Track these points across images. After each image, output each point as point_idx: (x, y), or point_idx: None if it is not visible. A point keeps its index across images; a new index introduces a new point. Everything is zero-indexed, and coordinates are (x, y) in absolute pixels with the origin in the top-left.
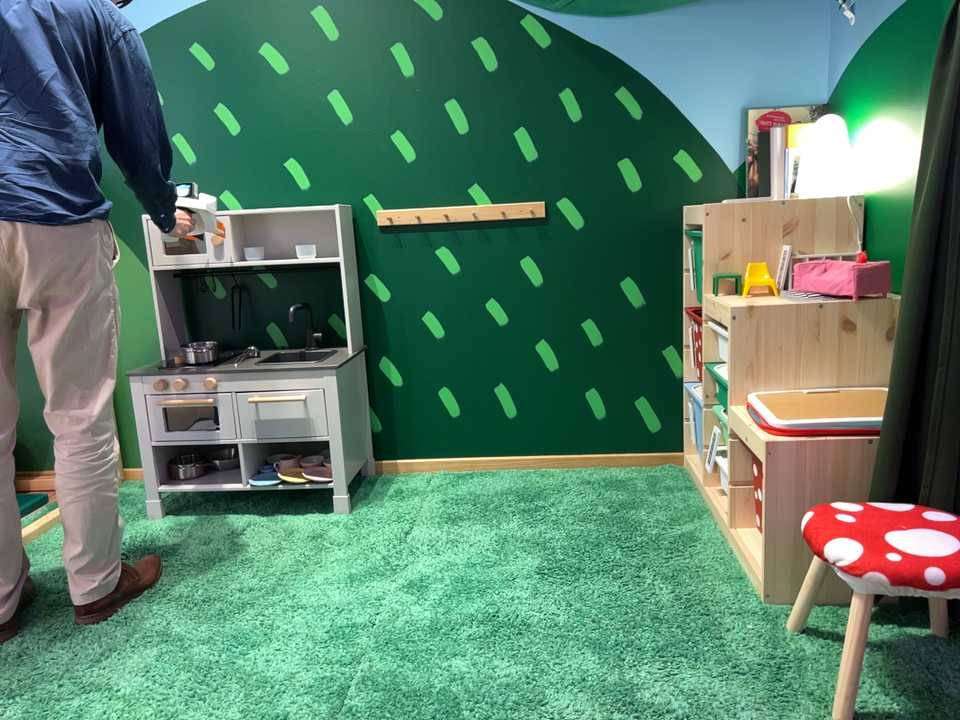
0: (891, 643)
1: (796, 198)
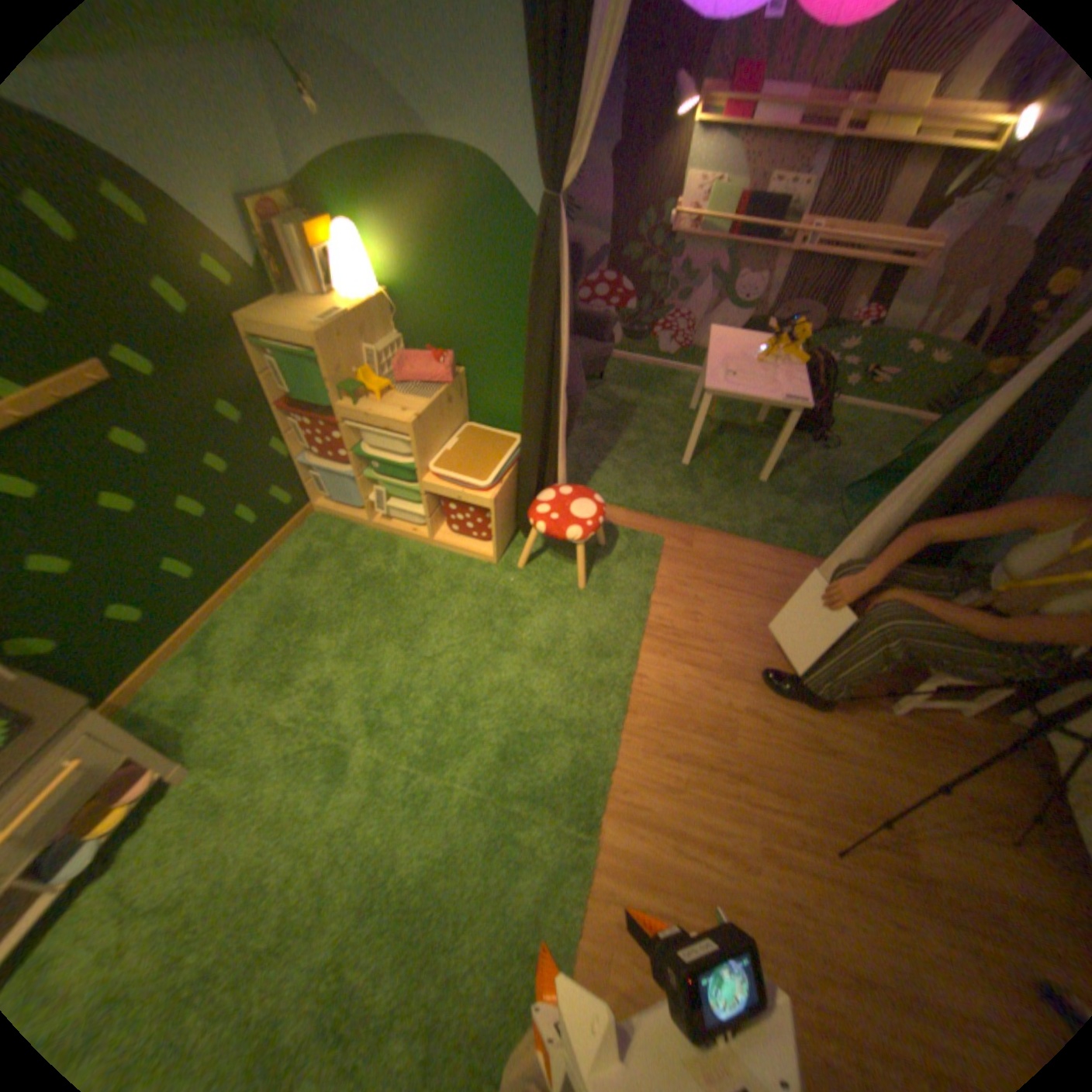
0: (544, 543)
1: (339, 296)
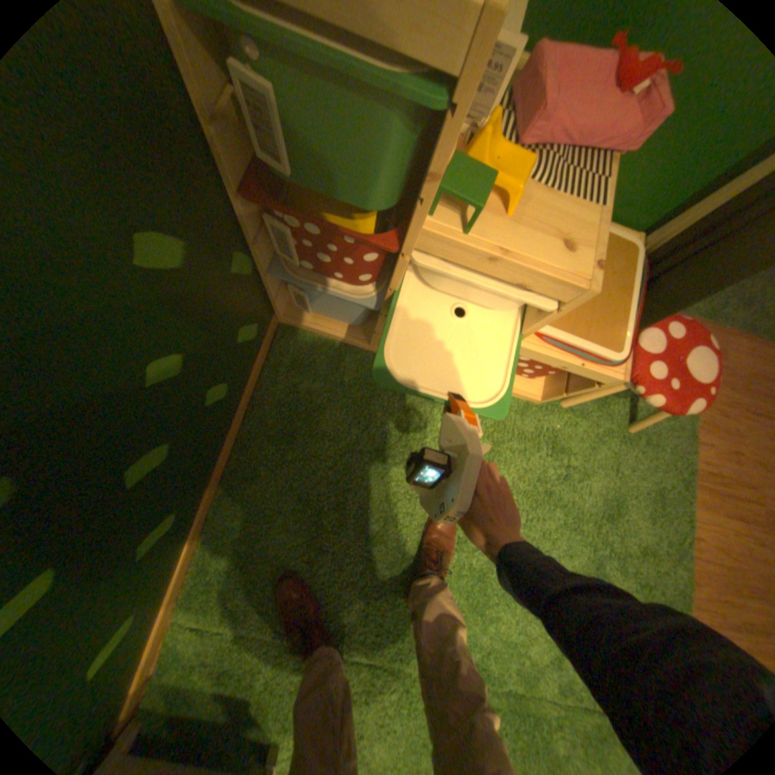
0: None
1: None
